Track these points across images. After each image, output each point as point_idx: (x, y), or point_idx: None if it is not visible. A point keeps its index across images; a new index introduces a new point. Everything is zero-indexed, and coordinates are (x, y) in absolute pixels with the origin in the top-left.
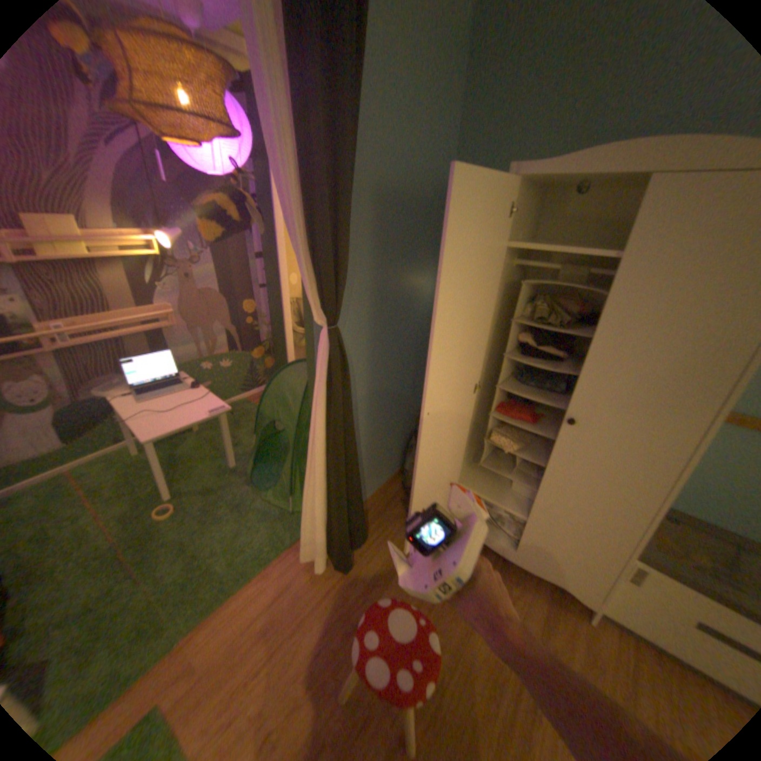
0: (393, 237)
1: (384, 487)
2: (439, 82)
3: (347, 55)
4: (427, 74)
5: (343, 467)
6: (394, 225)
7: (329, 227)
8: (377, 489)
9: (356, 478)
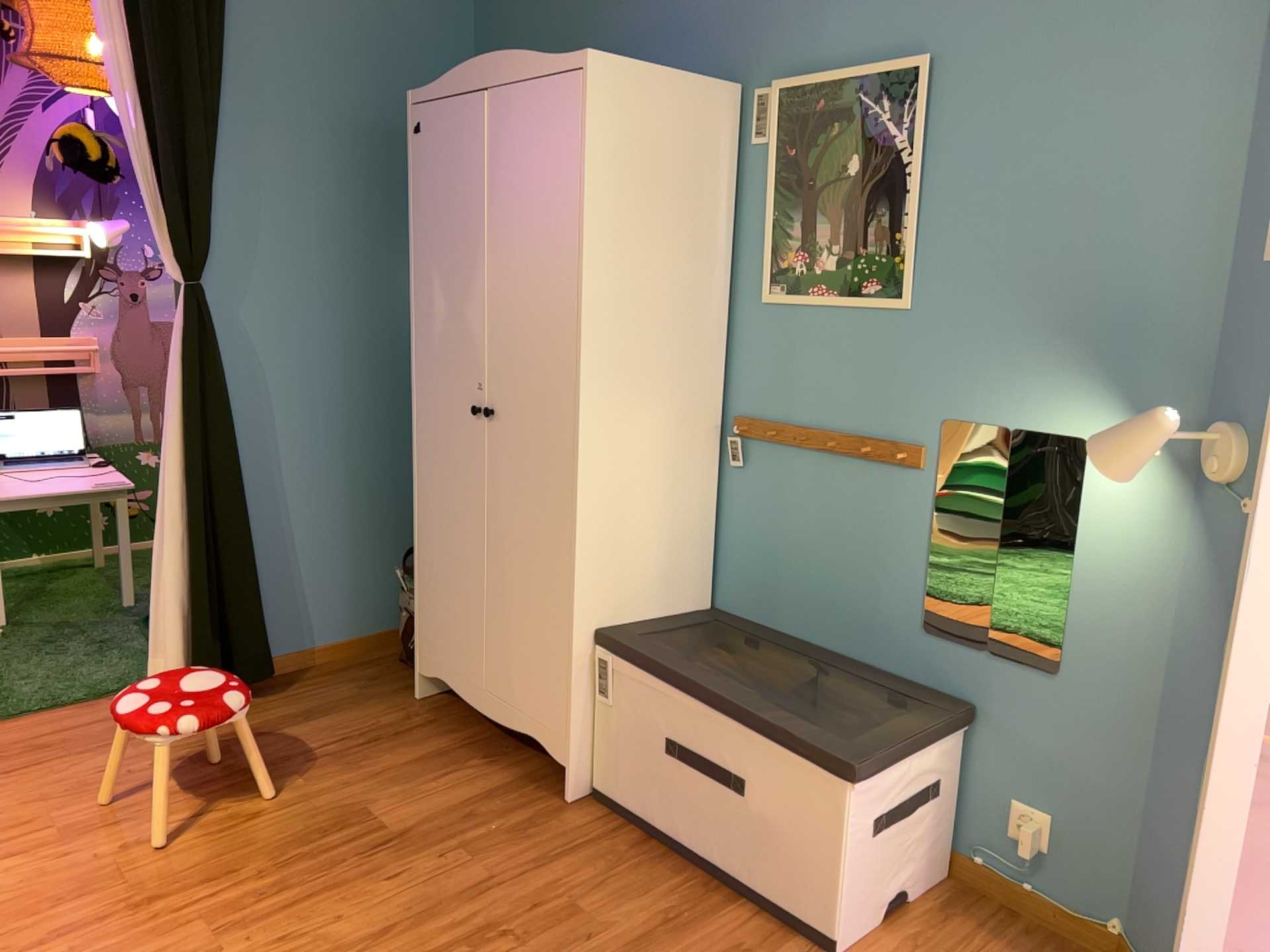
0: (335, 196)
1: (359, 641)
2: (412, 14)
3: (188, 4)
4: (382, 7)
5: (205, 498)
6: (335, 180)
7: (169, 159)
8: (338, 637)
9: (233, 530)
